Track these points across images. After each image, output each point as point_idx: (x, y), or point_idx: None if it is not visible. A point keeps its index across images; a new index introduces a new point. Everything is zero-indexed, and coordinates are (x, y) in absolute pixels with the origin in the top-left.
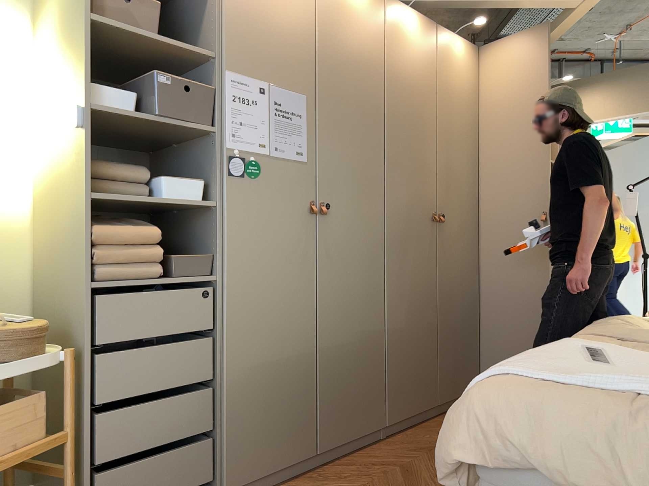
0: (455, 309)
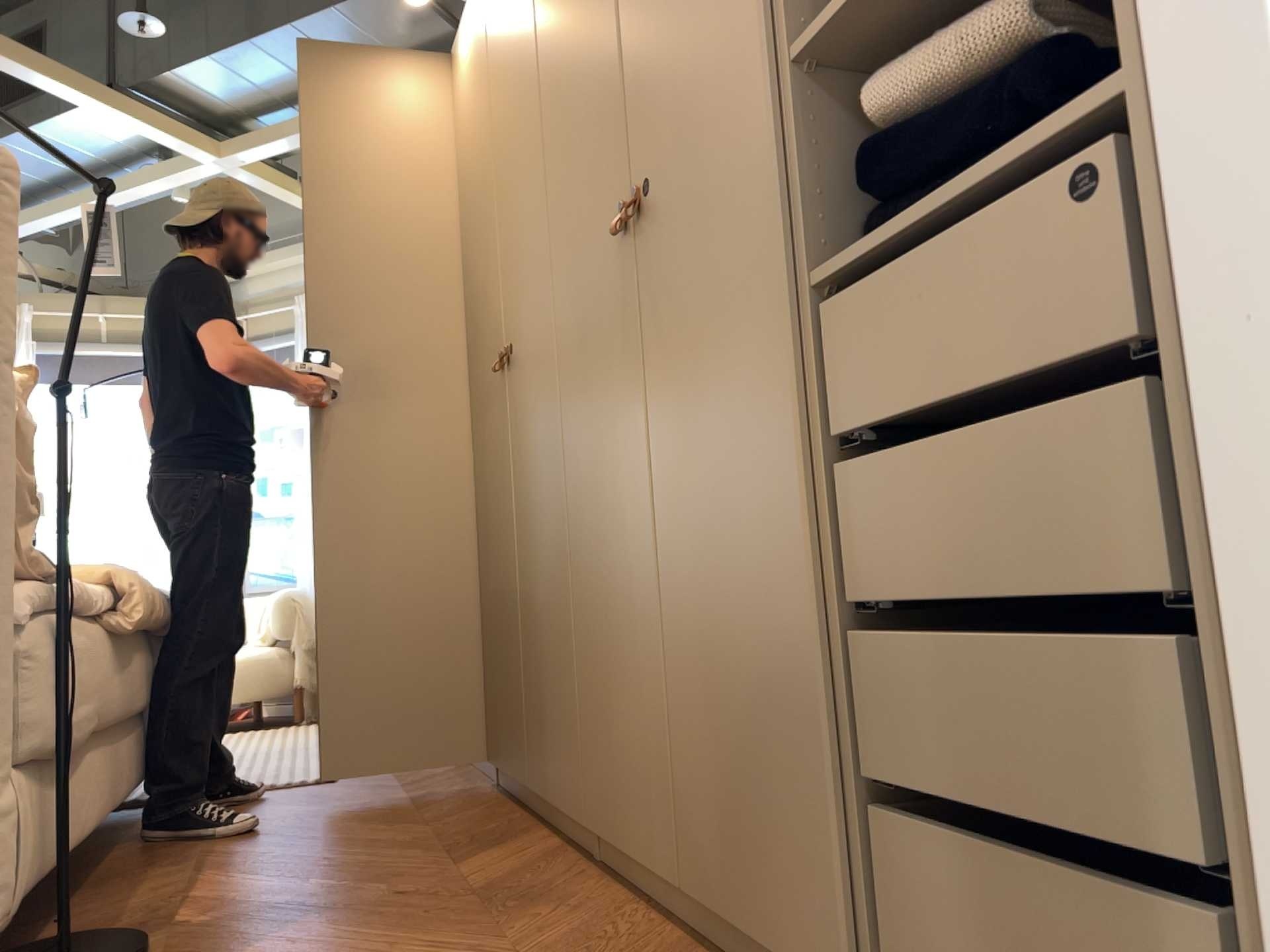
0: (536, 560)
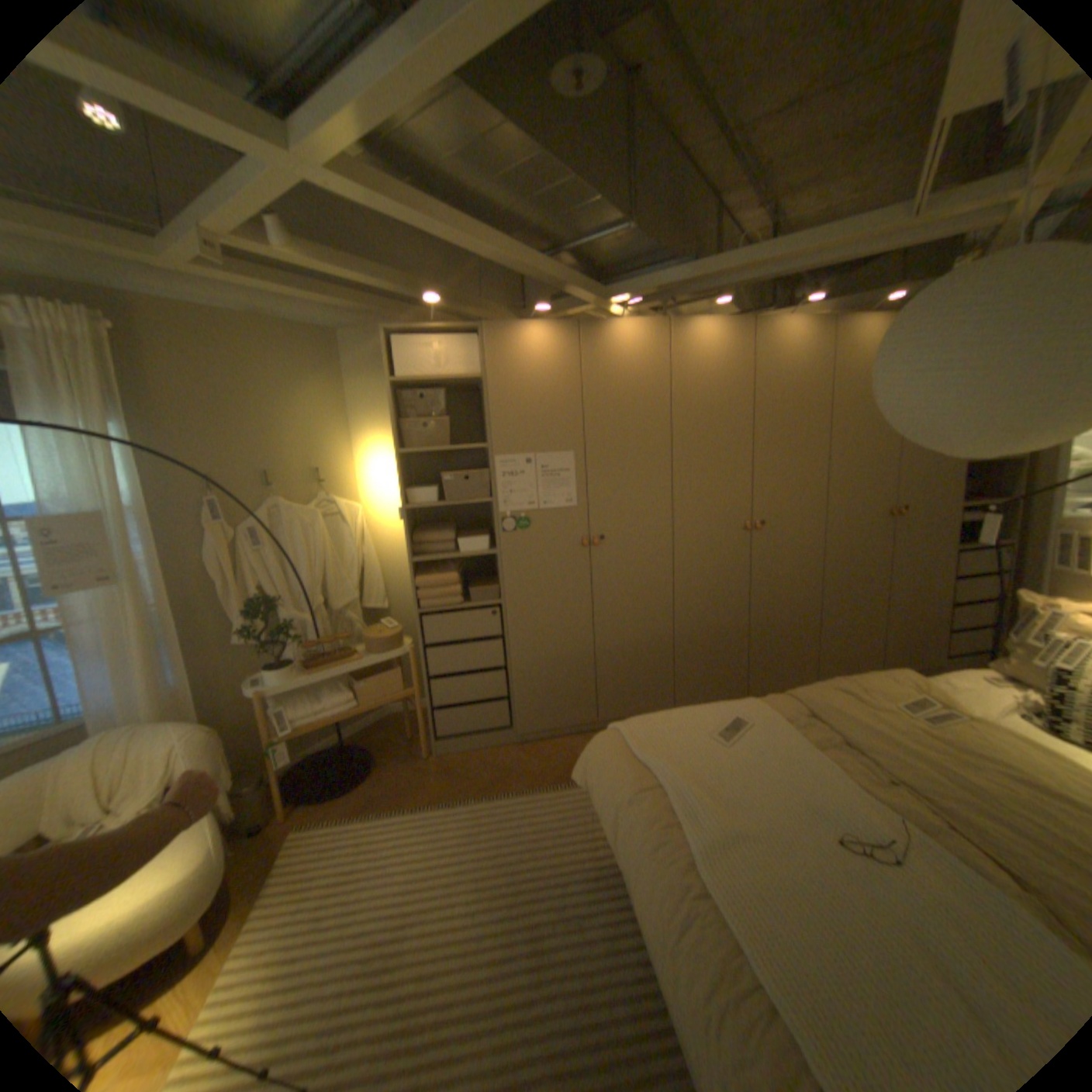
0: (774, 613)
